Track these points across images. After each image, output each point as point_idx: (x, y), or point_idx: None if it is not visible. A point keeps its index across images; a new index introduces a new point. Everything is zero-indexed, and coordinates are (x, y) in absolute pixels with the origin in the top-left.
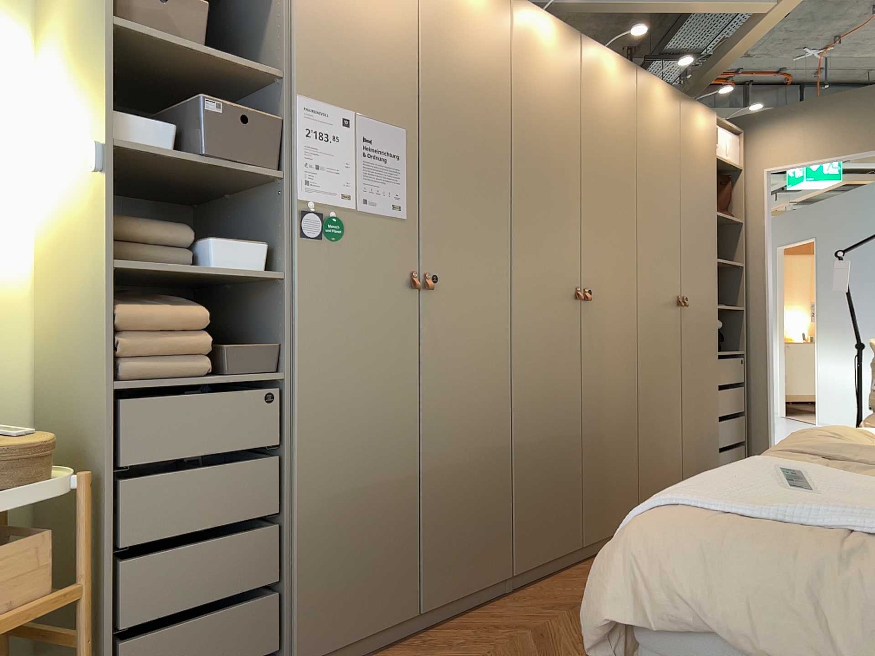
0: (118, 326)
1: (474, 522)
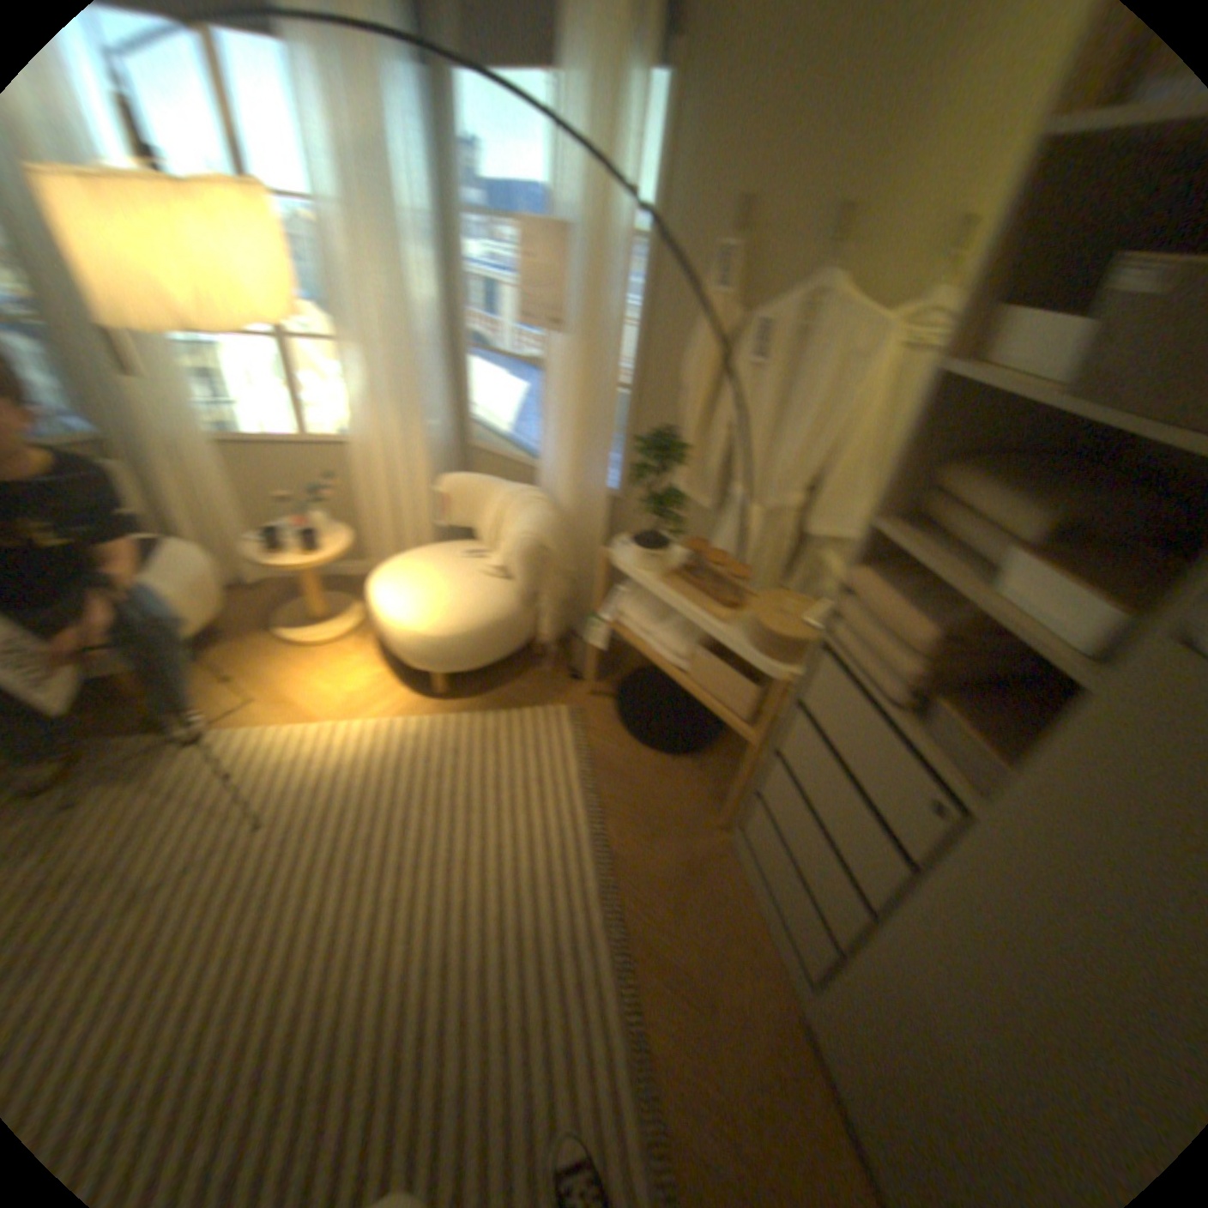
0: (847, 586)
1: None
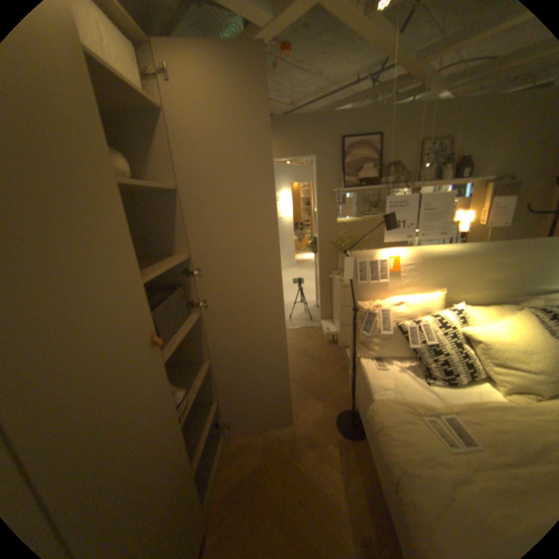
0: None
1: None
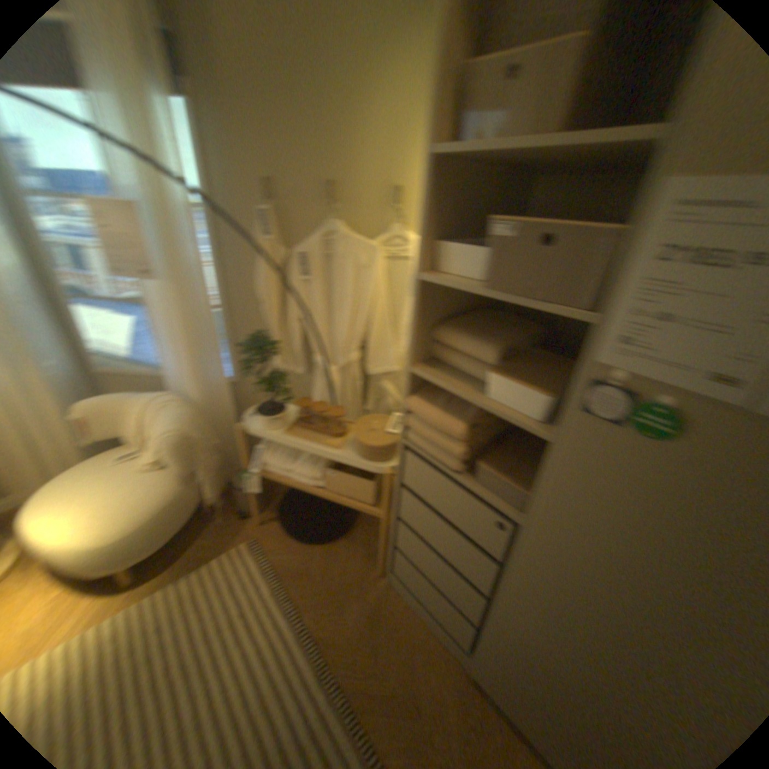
0: (407, 410)
1: None
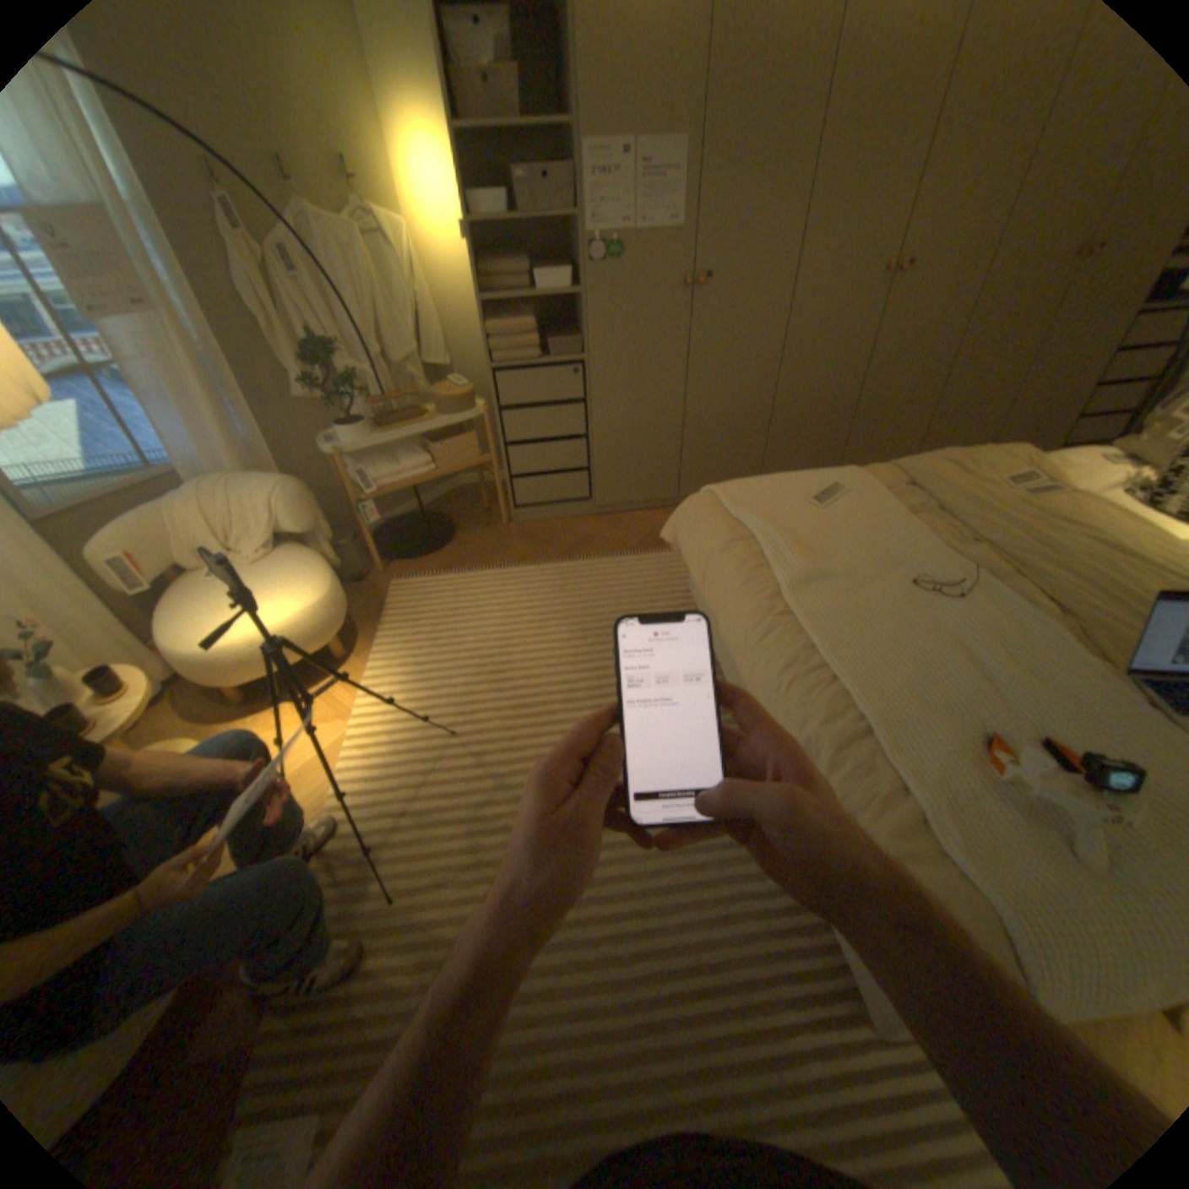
0: (487, 335)
1: (725, 453)
